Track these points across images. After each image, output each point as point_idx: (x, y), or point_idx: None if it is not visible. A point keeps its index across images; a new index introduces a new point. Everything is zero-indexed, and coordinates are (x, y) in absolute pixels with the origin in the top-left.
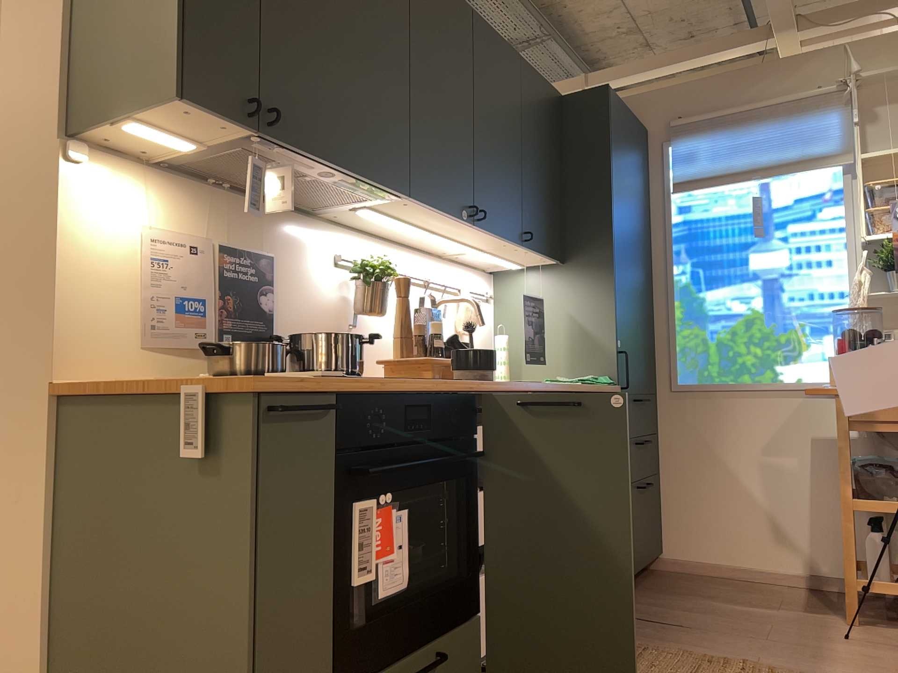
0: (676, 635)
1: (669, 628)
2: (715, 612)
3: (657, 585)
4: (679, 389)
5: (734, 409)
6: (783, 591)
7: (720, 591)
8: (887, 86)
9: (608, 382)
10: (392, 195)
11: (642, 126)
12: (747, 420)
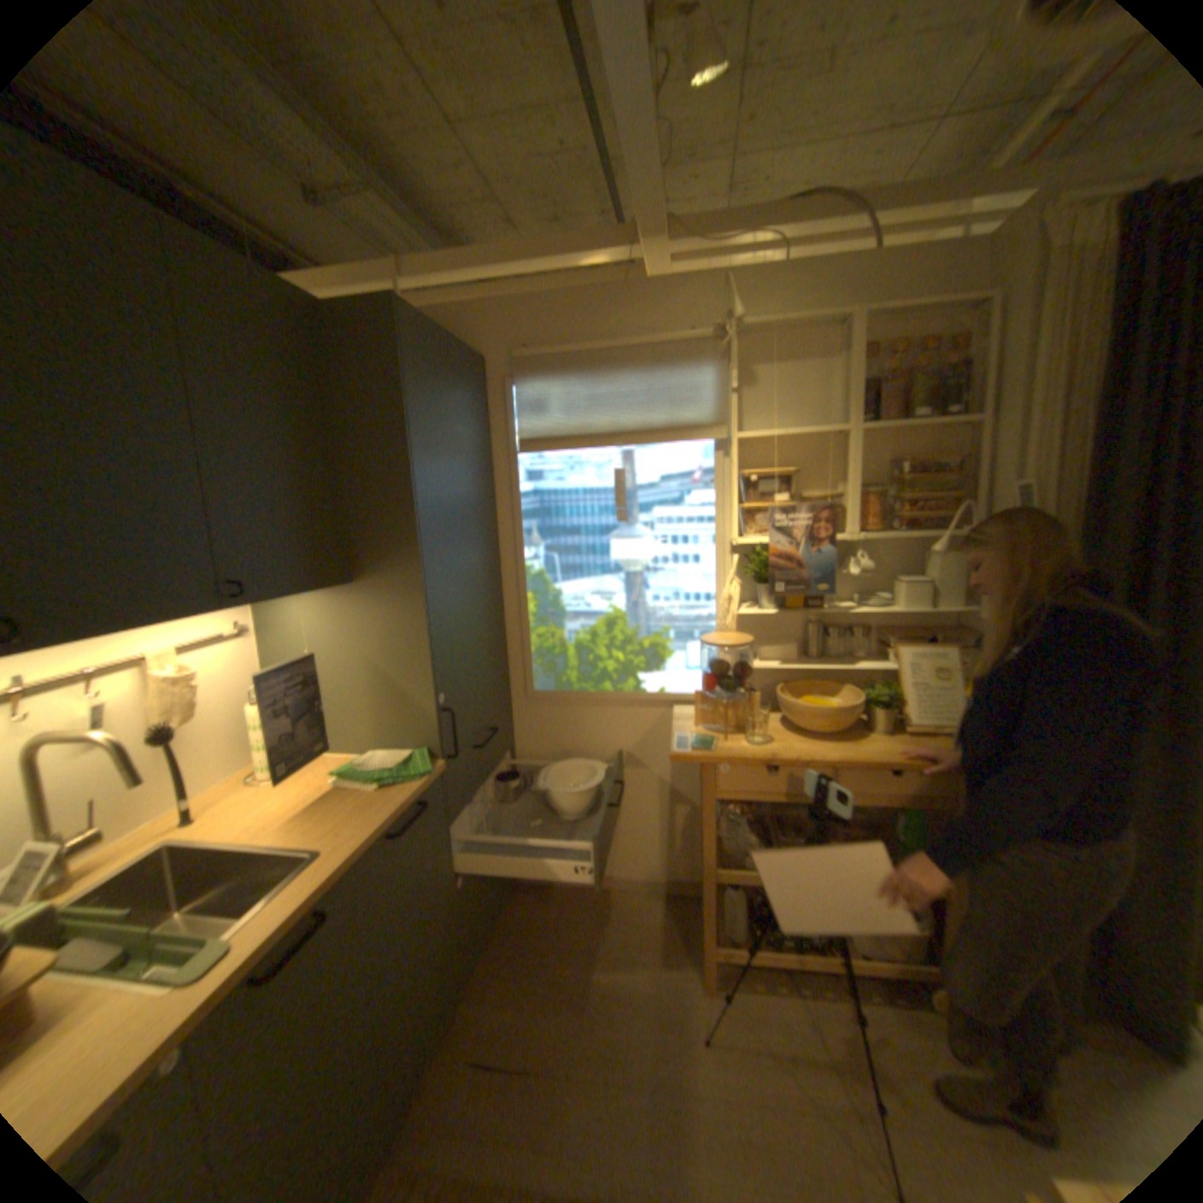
0: (514, 1114)
1: (509, 1089)
2: (568, 1006)
3: (511, 936)
4: (534, 697)
5: (594, 720)
6: (639, 910)
7: (577, 933)
8: (771, 339)
9: (419, 774)
10: None
11: (478, 351)
12: (606, 731)
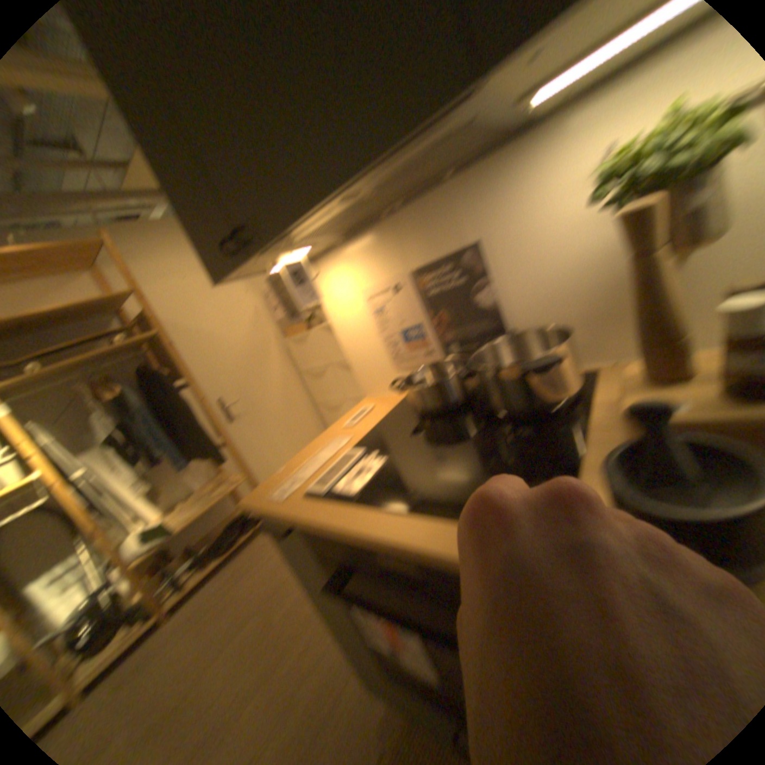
0: None
1: None
2: None
3: None
4: None
5: None
6: None
7: None
8: None
9: None
10: (474, 93)
11: None
12: None
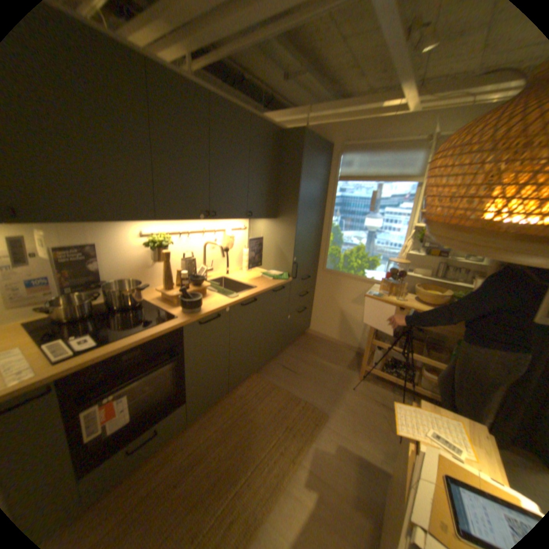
0: (290, 379)
1: (290, 374)
2: (313, 365)
3: (300, 343)
4: (325, 270)
5: (344, 283)
6: (345, 352)
7: (322, 350)
8: None
9: (284, 278)
10: (147, 218)
11: (332, 141)
12: (348, 288)
